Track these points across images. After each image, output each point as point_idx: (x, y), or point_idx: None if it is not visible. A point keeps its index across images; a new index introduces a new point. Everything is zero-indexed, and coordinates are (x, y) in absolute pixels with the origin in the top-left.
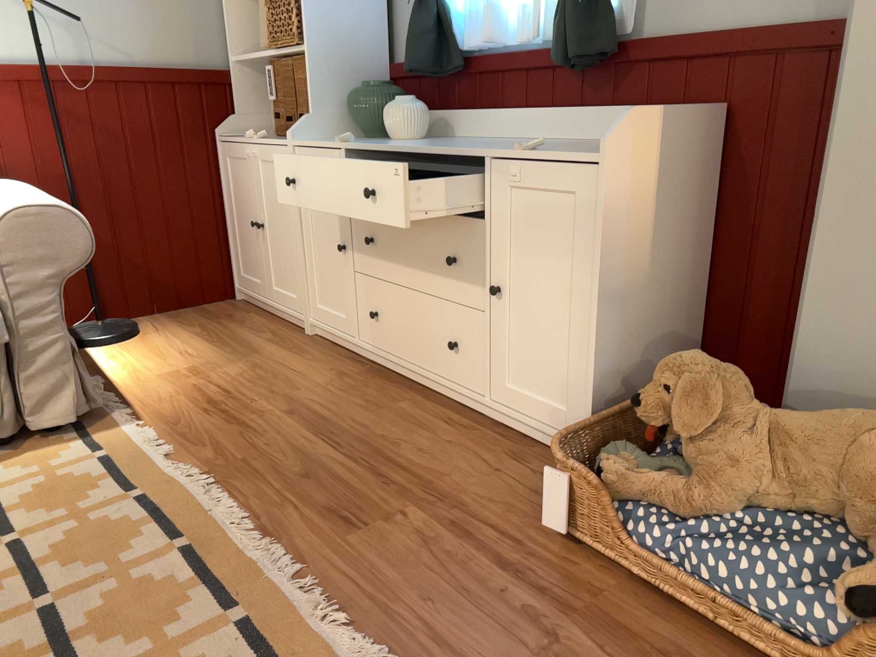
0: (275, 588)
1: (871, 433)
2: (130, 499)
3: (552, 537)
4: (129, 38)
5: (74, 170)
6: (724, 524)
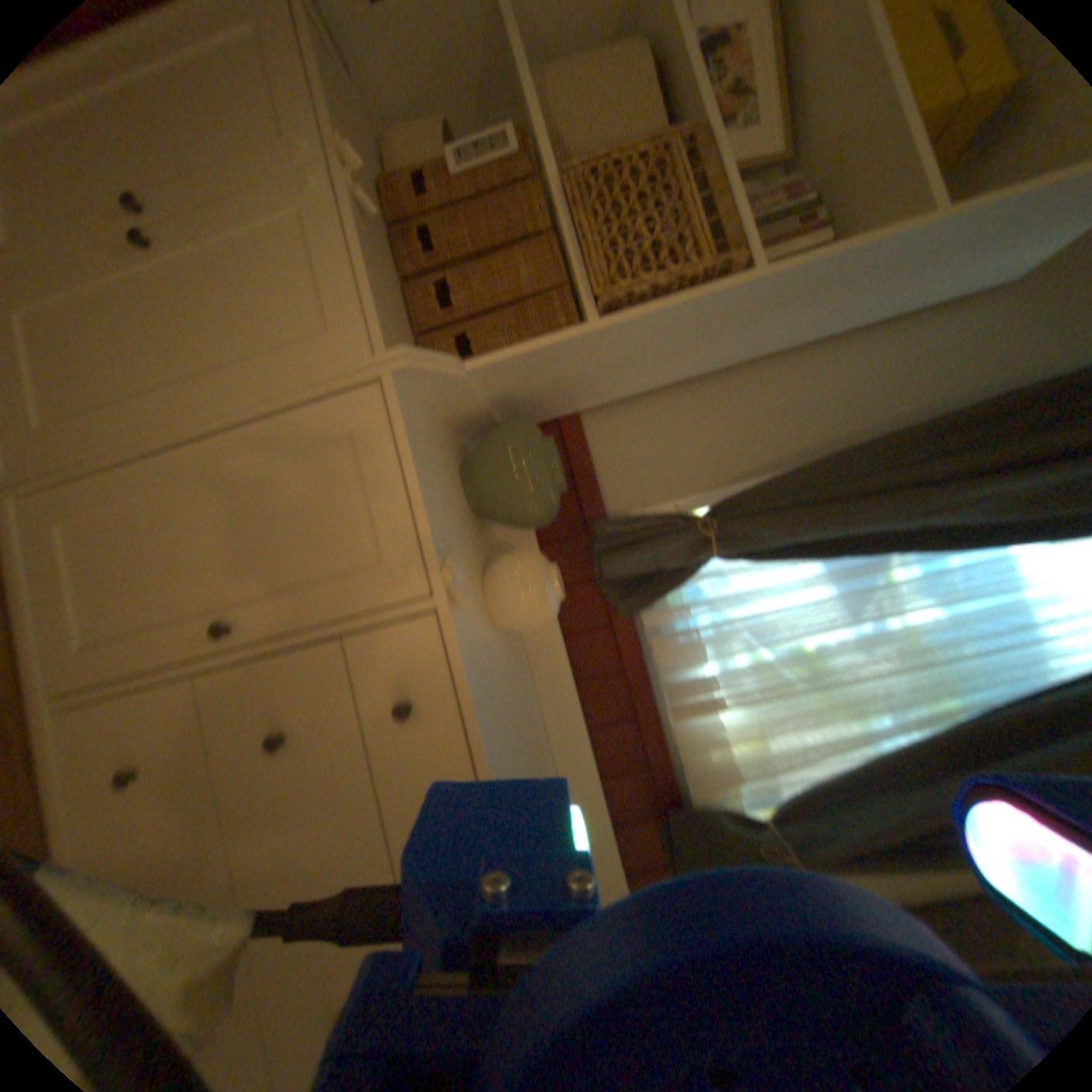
0: None
1: None
2: None
3: None
4: None
5: None
6: None
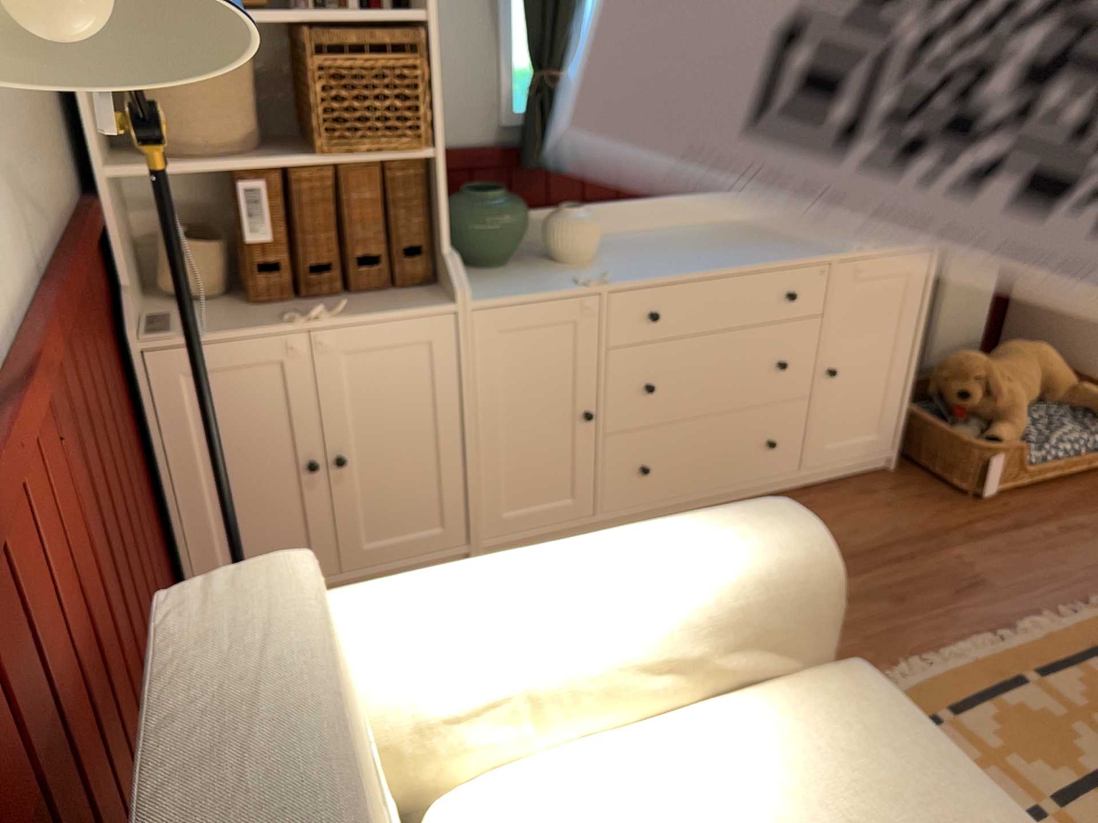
0: (1079, 628)
1: (1041, 353)
2: (957, 723)
3: (983, 505)
4: (30, 168)
5: (99, 546)
6: (1035, 431)
